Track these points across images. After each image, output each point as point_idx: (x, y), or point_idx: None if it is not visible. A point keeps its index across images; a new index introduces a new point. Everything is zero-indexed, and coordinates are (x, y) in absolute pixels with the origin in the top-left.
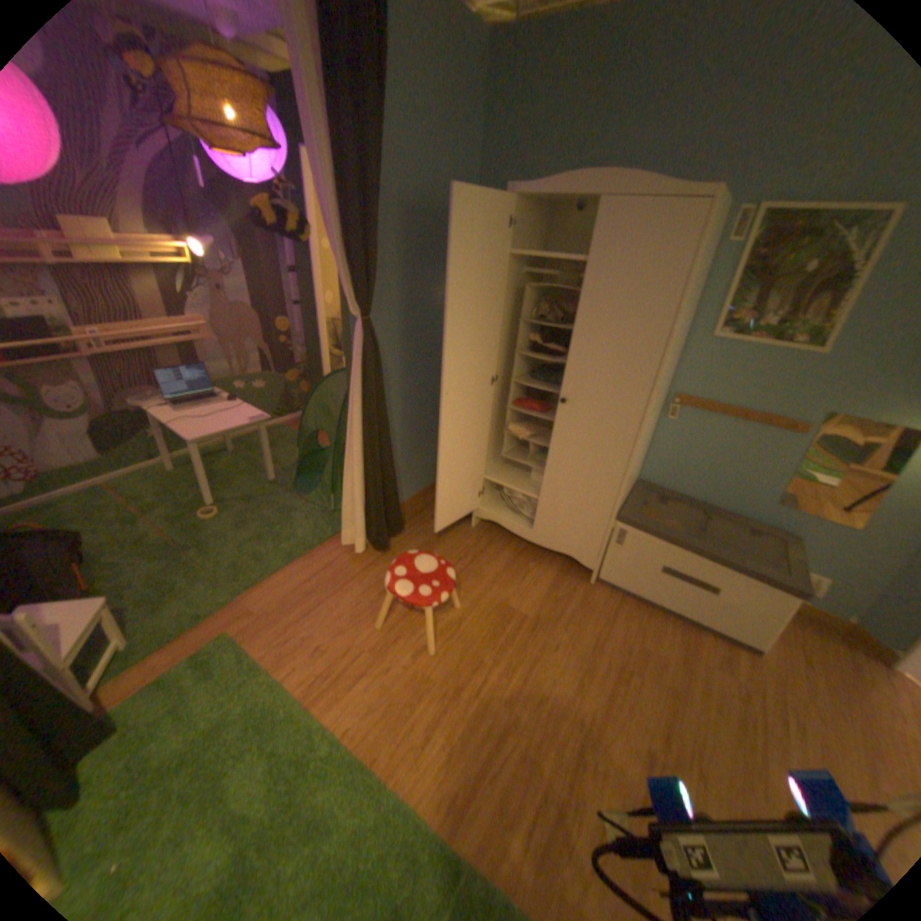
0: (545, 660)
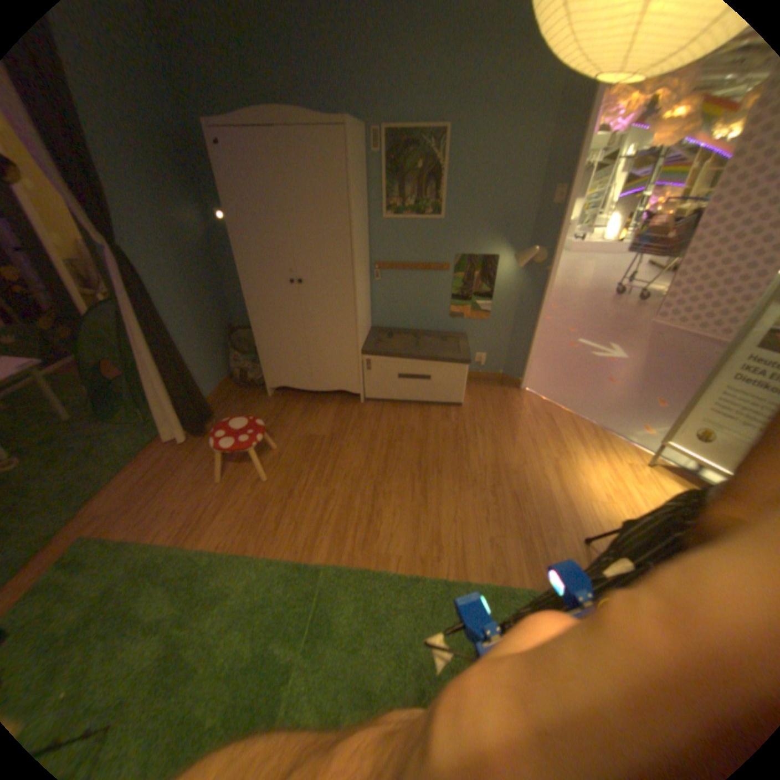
0: (342, 454)
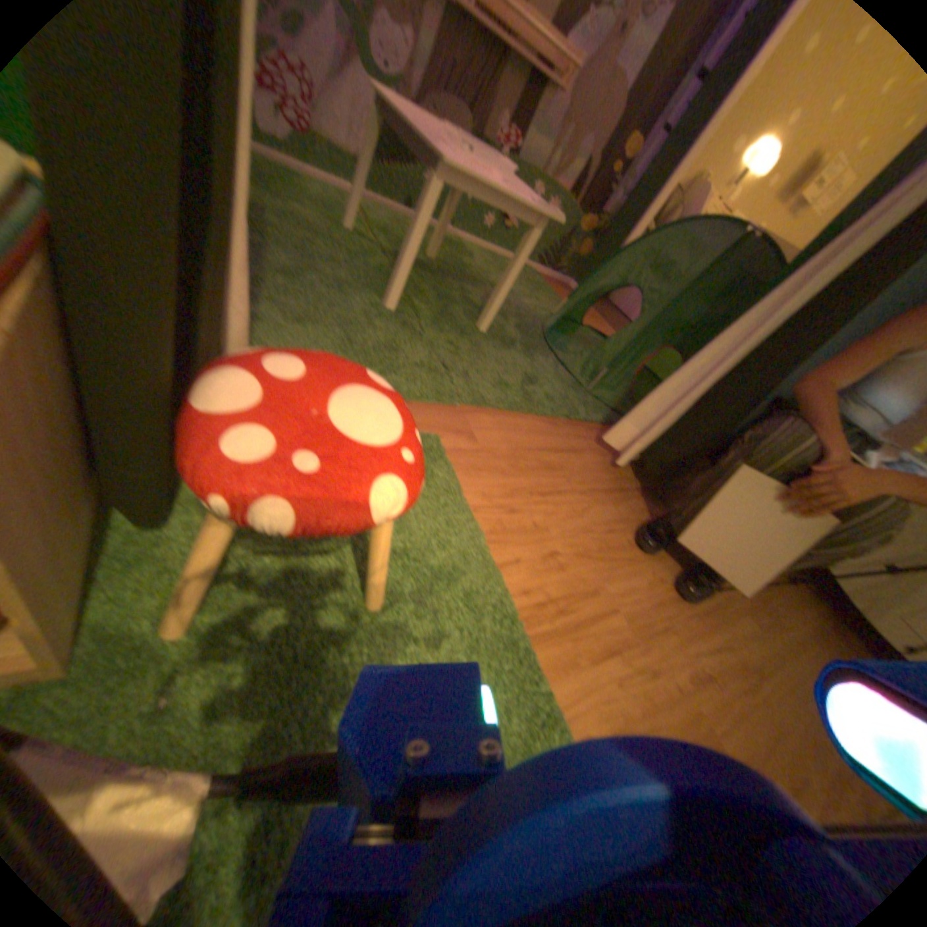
0: None
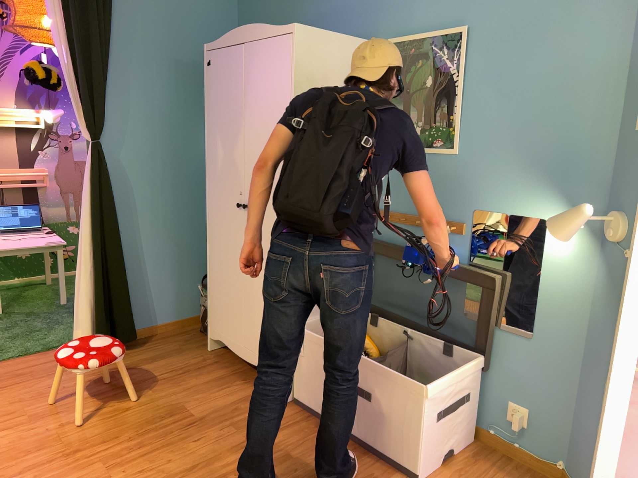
0: (176, 447)
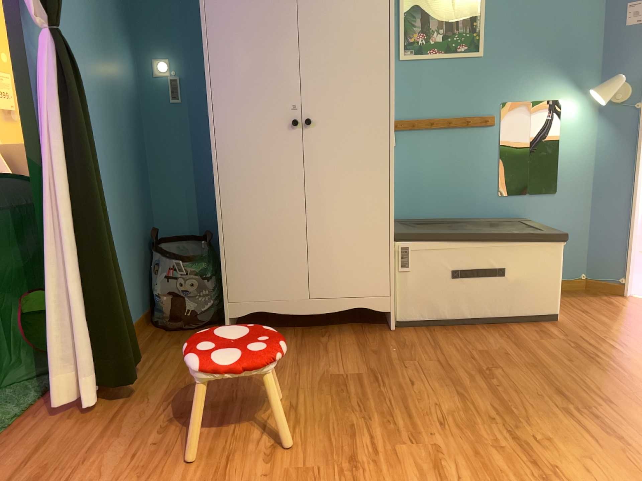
0: (406, 397)
